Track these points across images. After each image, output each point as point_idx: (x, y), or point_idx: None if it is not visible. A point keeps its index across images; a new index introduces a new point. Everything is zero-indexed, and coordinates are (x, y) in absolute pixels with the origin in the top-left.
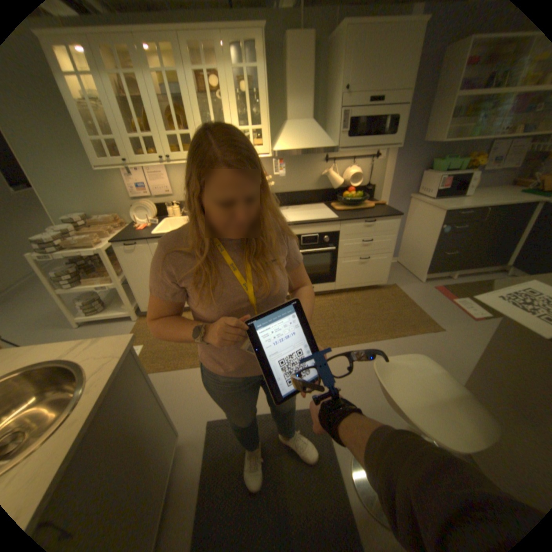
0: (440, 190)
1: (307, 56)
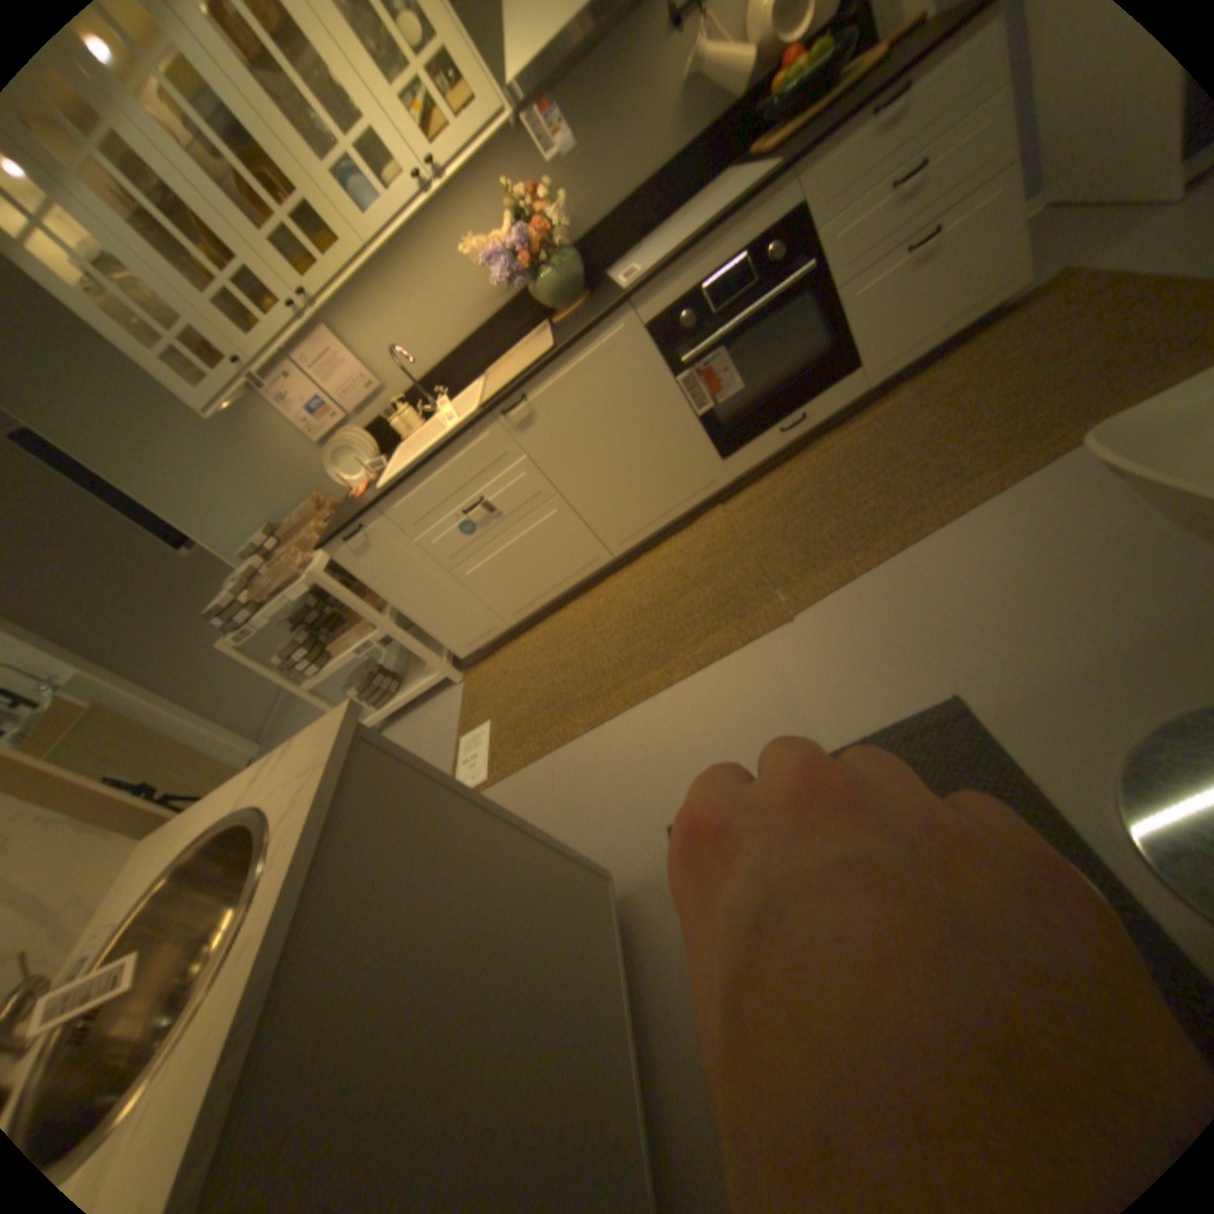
0: None
1: None
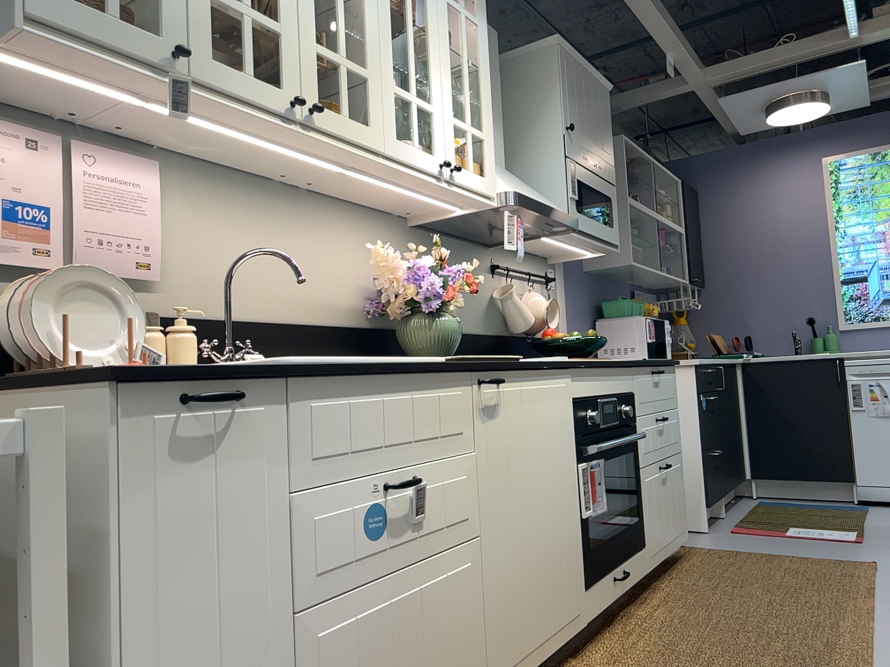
0: (648, 344)
1: (494, 64)
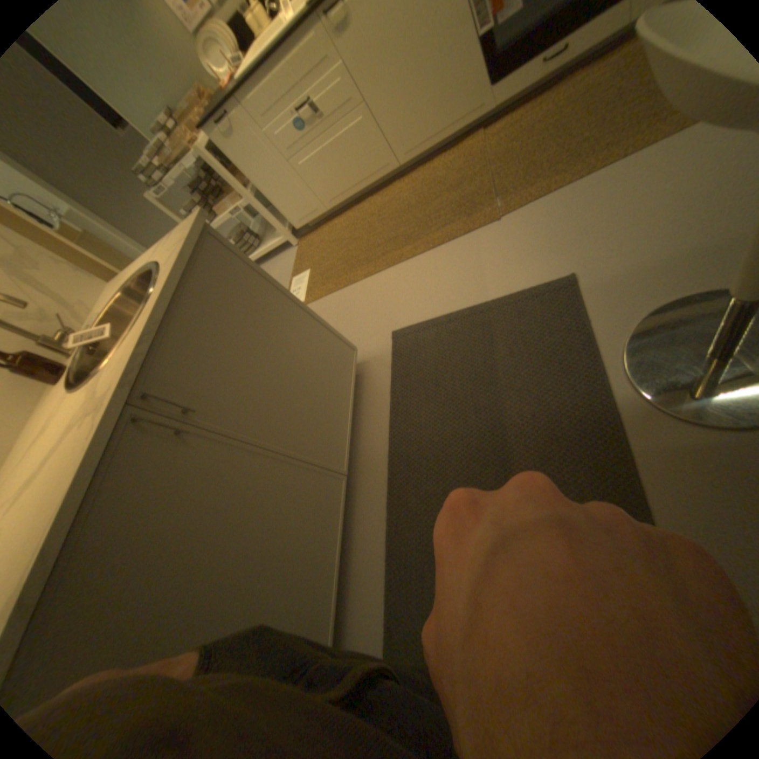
0: None
1: None
